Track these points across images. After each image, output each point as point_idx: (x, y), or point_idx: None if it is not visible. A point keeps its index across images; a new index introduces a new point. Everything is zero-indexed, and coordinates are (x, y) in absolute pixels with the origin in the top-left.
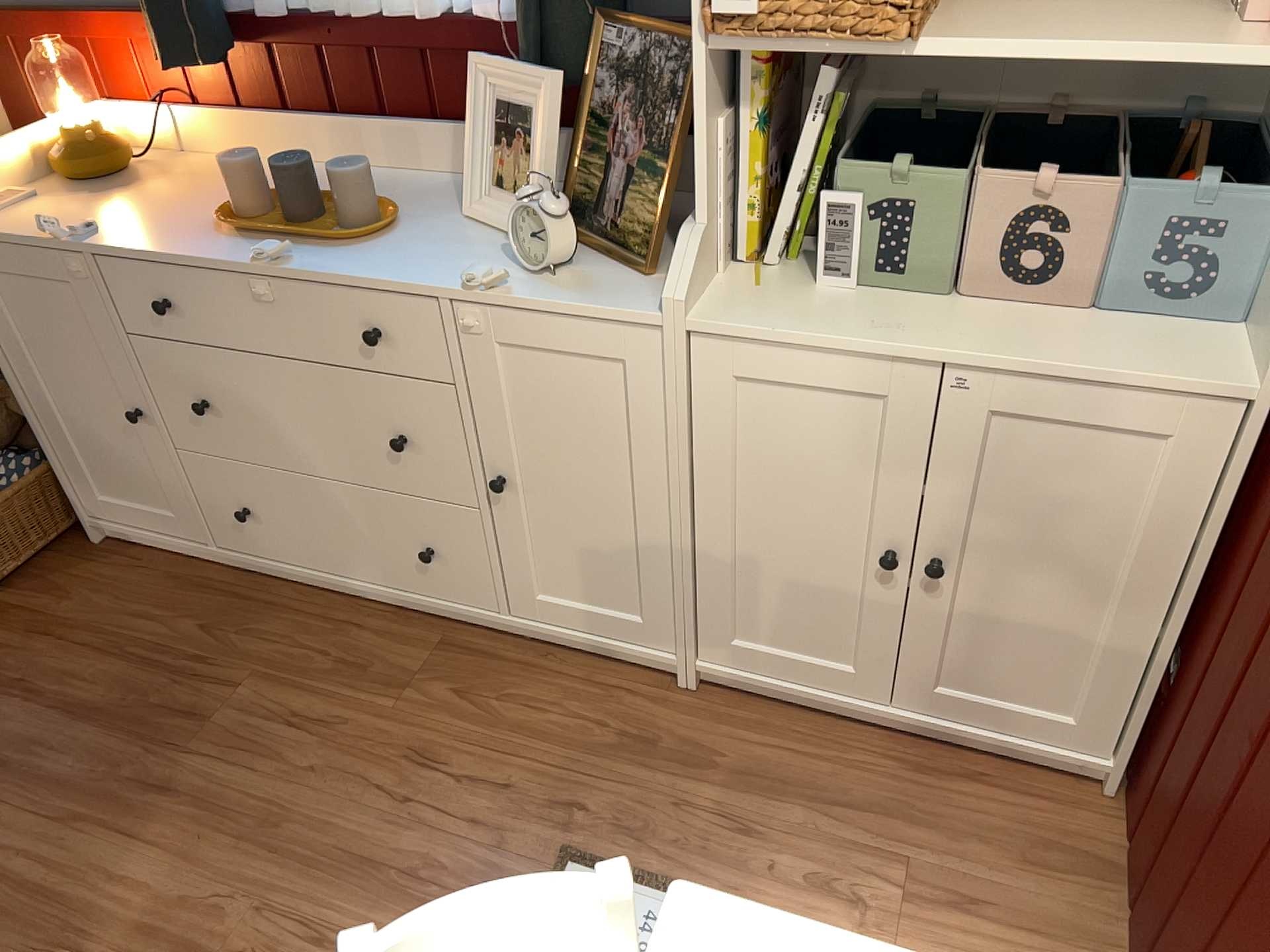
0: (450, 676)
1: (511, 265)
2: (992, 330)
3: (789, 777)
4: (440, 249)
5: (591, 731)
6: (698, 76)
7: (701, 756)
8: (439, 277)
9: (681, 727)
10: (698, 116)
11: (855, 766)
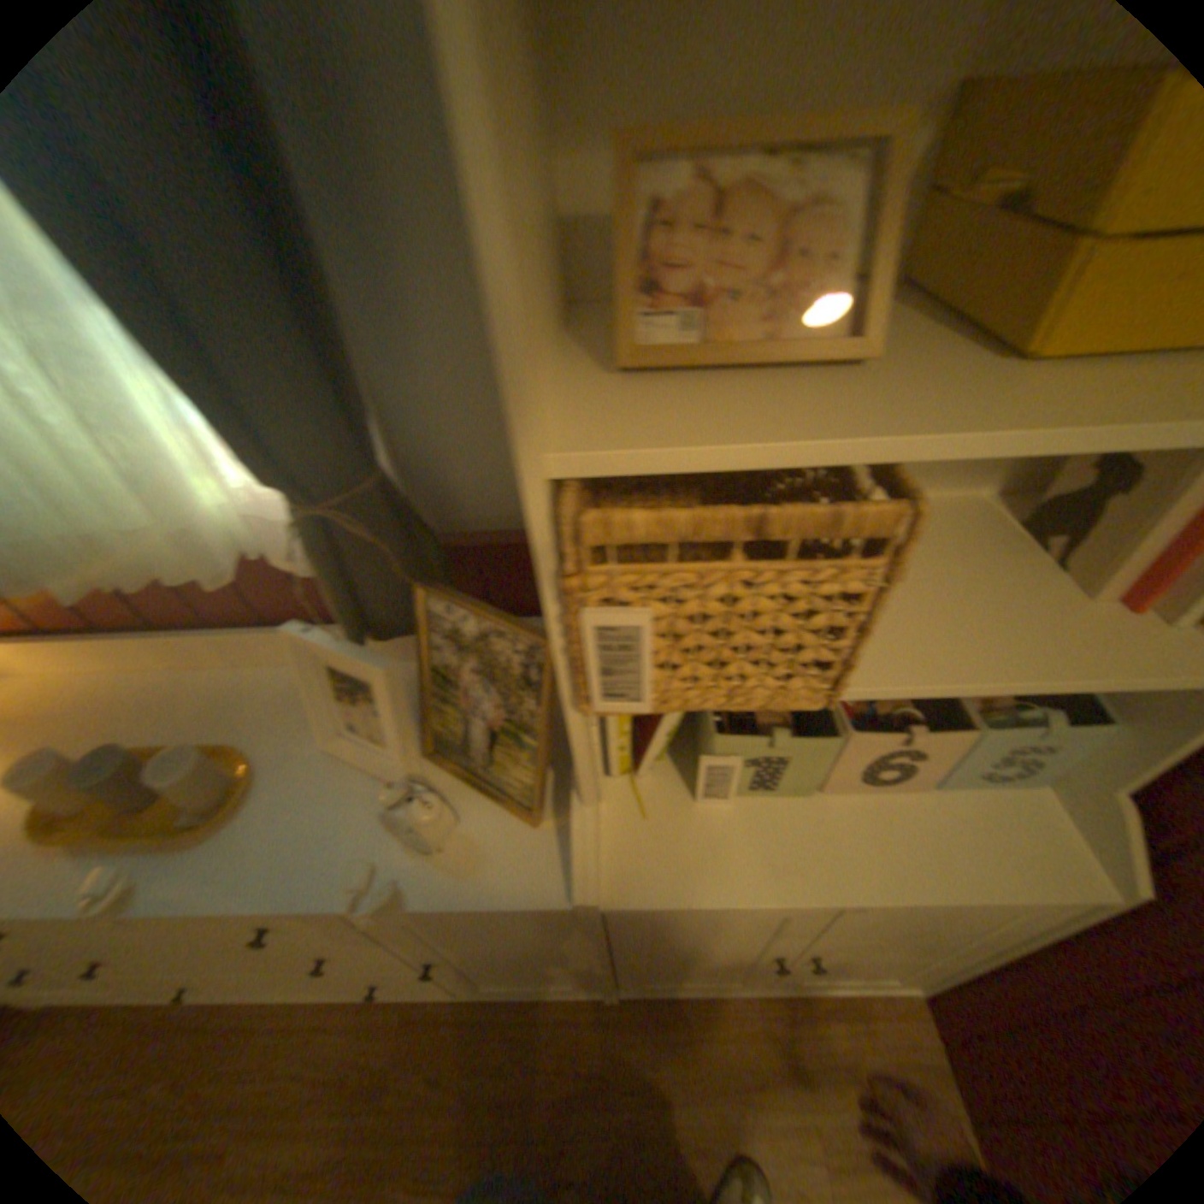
0: (414, 1071)
1: (383, 834)
2: (879, 843)
3: (714, 1081)
4: (295, 815)
5: (550, 1093)
6: (571, 718)
7: (644, 1086)
8: (305, 882)
9: (619, 1057)
10: (575, 742)
11: (755, 1047)
